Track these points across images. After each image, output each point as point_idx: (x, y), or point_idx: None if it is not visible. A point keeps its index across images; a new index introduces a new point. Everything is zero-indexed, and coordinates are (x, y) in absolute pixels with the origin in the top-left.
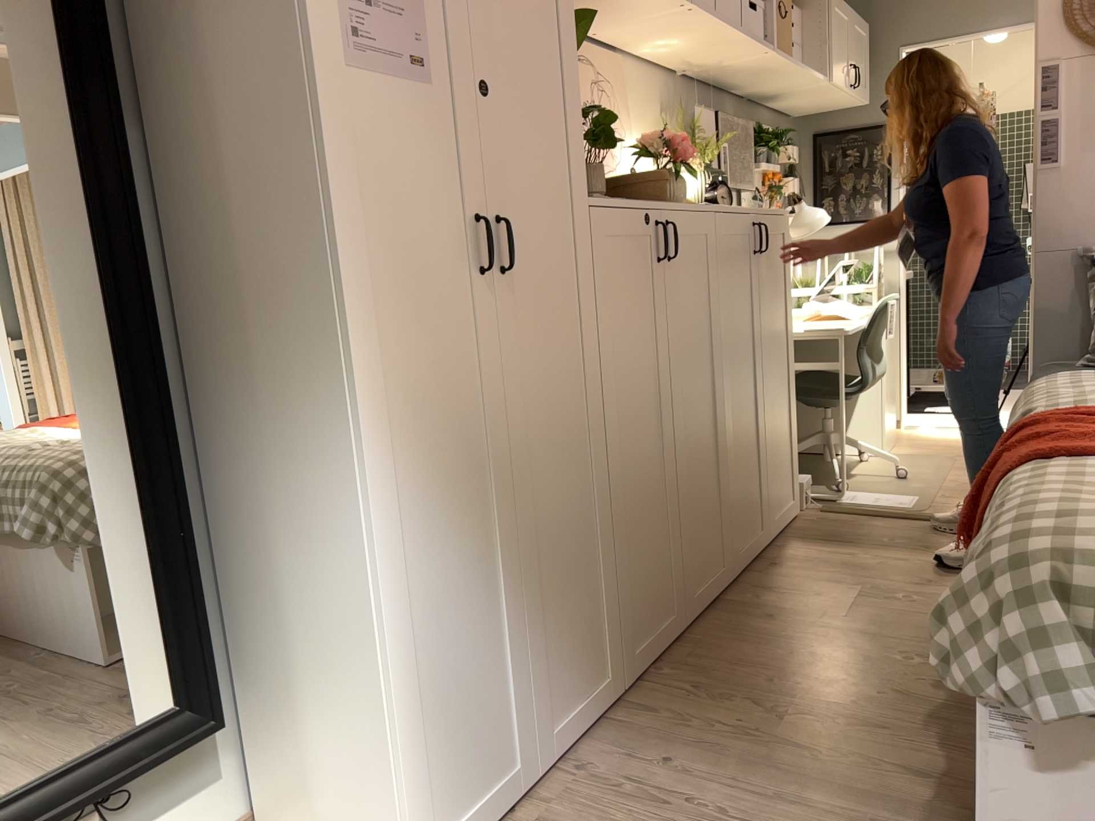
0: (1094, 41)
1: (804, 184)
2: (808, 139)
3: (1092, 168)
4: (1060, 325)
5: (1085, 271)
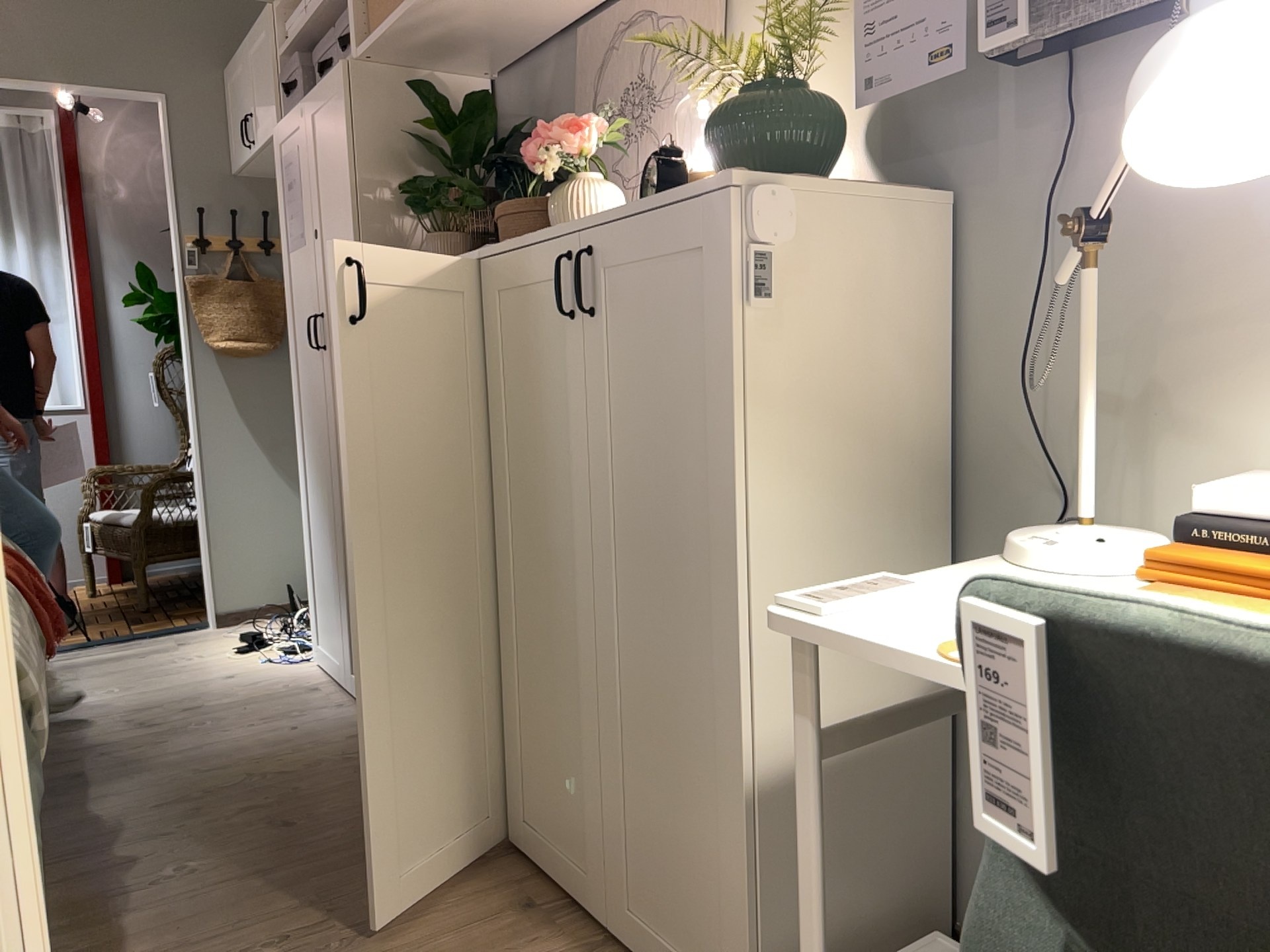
0: None
1: None
2: None
3: None
4: None
5: None
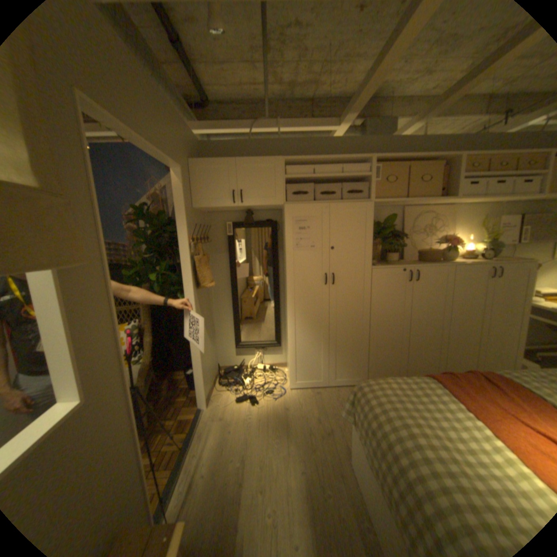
0: None
1: None
2: None
3: None
4: None
5: None
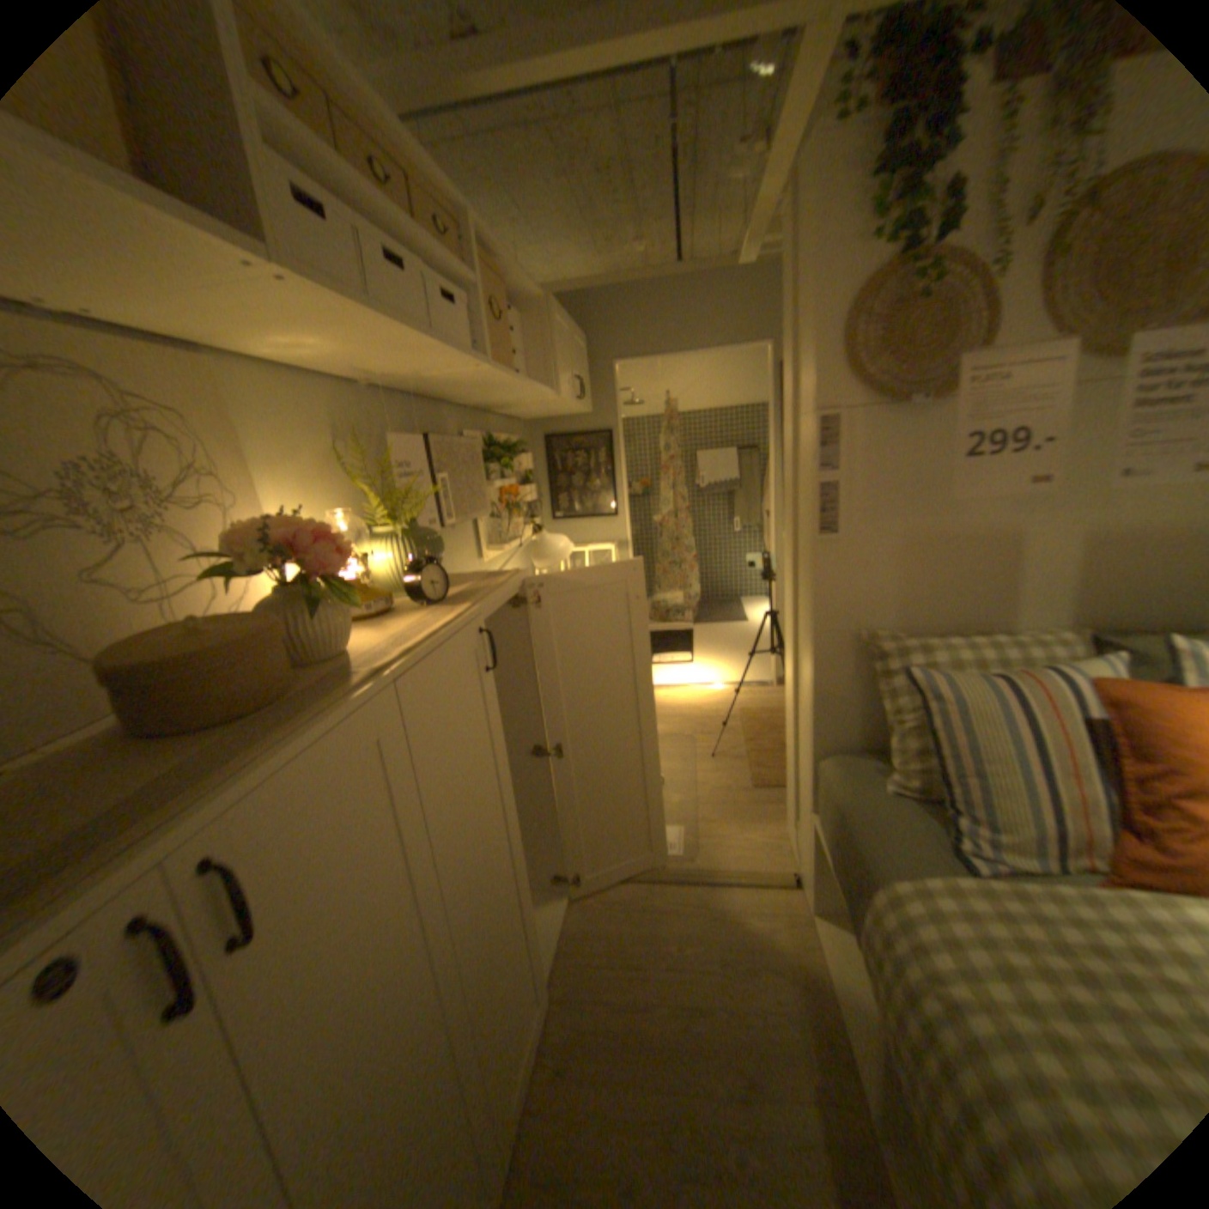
0: (879, 387)
1: (541, 479)
2: (540, 438)
3: (873, 539)
4: (838, 709)
5: (864, 652)
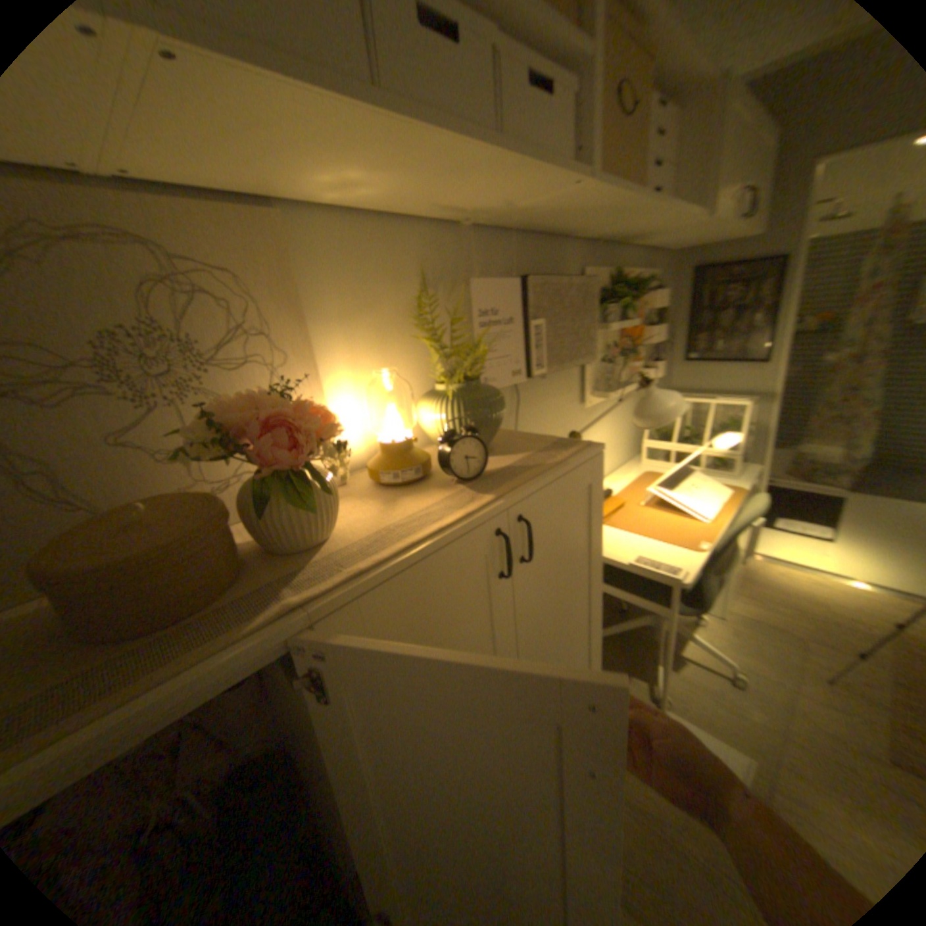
0: None
1: (679, 316)
2: (688, 269)
3: None
4: None
5: None
